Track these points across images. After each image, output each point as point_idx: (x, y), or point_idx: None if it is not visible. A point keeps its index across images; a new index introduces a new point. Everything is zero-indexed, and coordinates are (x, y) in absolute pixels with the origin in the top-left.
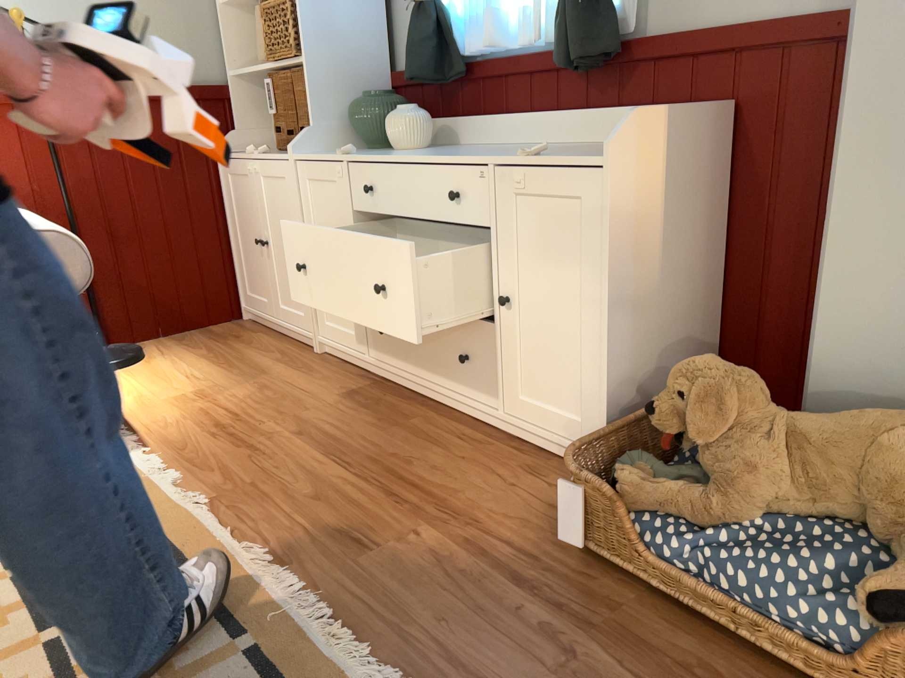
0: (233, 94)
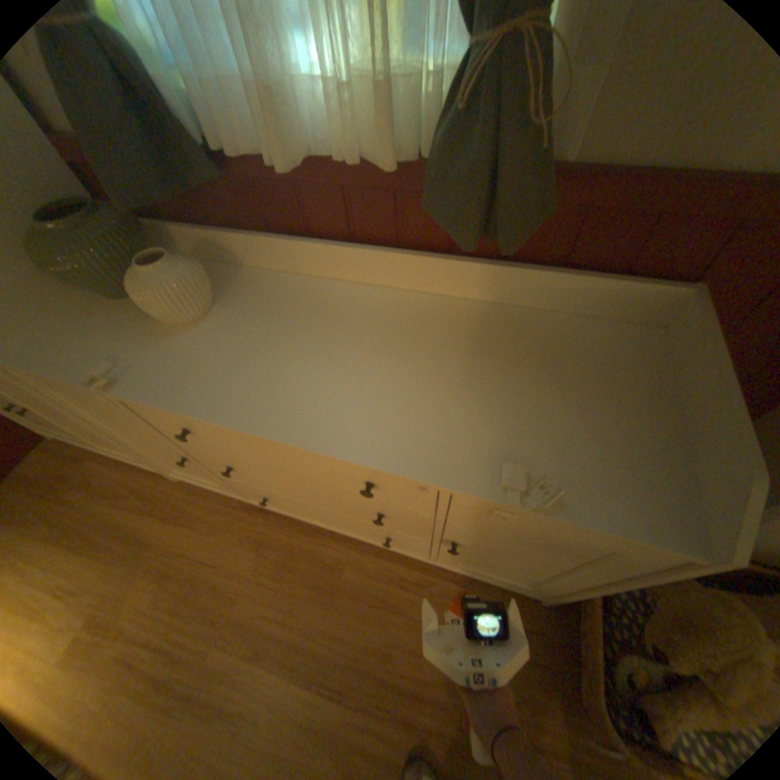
0: None
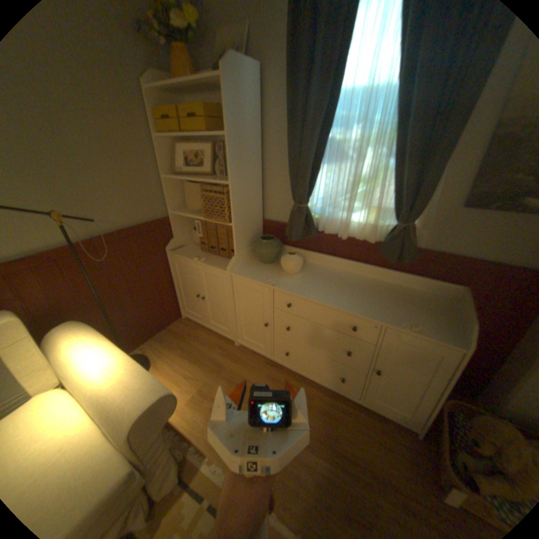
0: (172, 219)
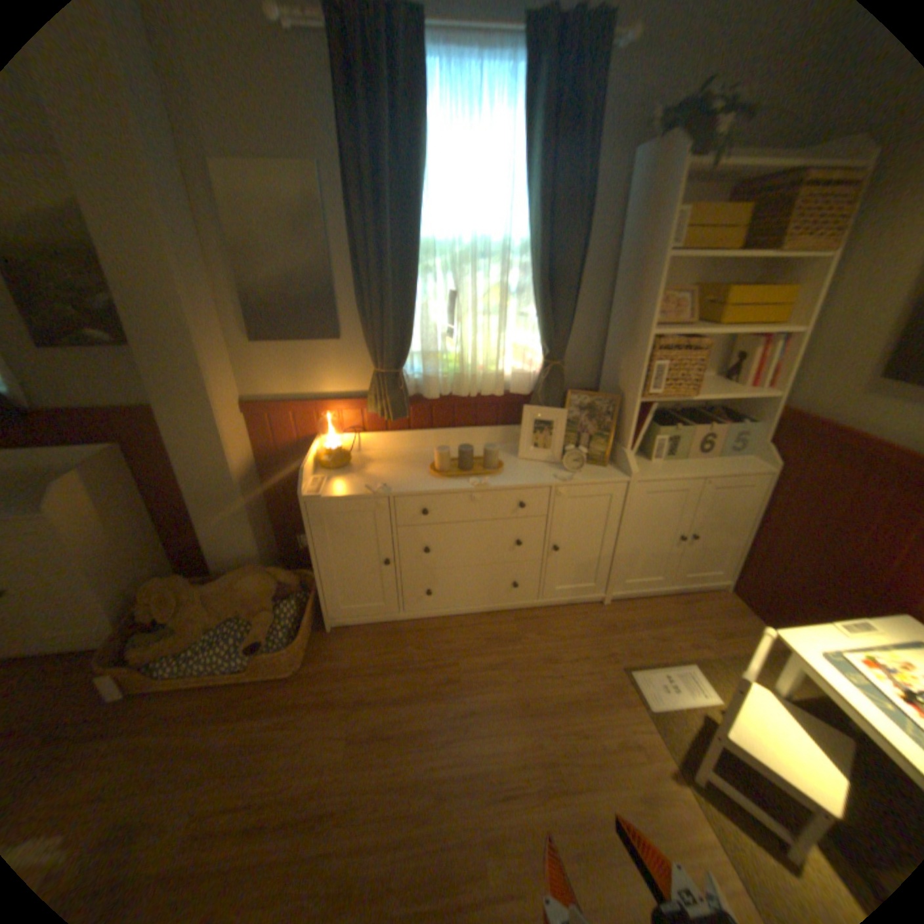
0: None
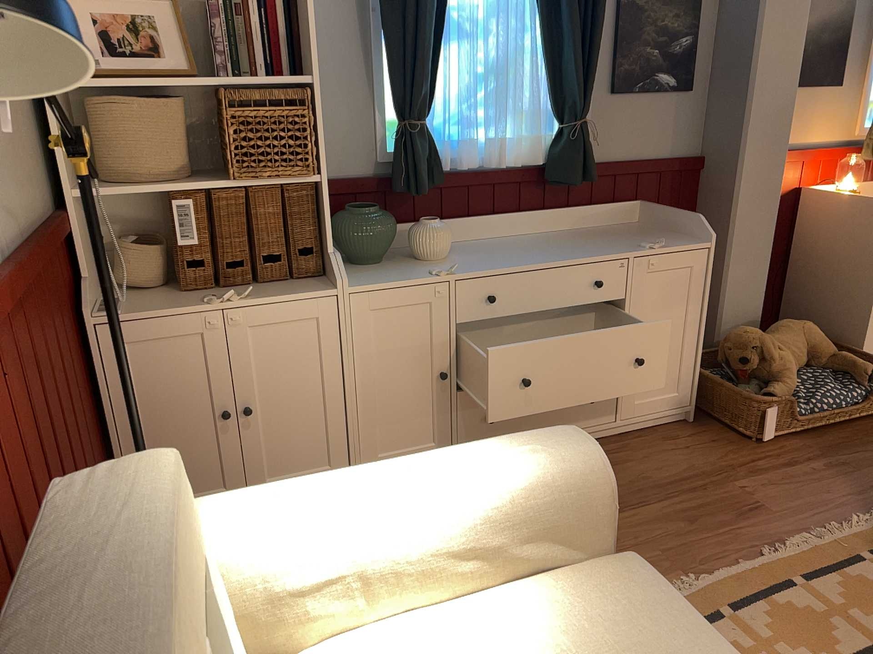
0: (74, 221)
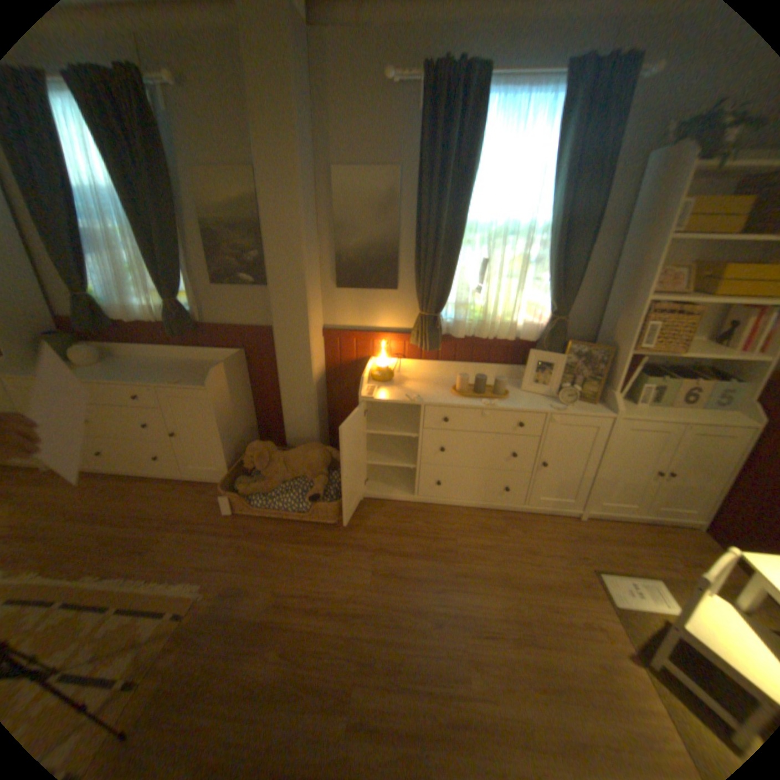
0: None
